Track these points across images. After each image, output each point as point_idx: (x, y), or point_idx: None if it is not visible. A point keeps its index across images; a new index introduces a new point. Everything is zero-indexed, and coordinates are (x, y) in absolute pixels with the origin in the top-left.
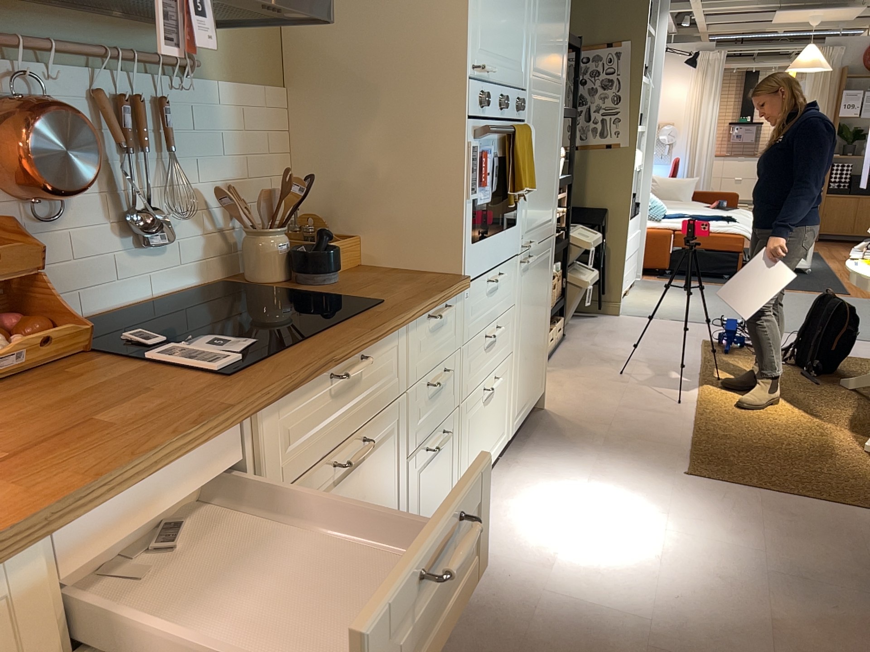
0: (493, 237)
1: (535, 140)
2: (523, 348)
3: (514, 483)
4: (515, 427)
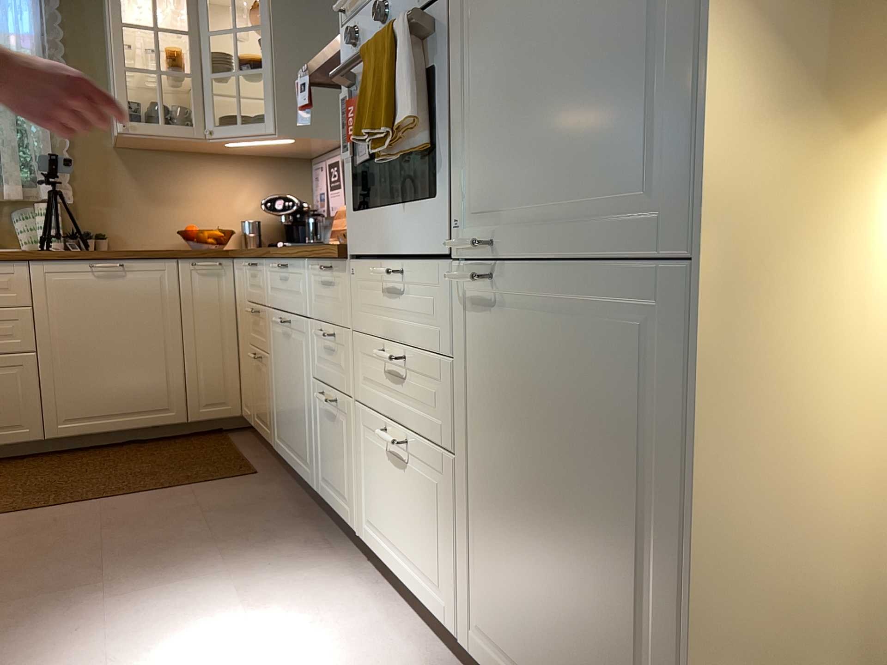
0: (385, 210)
1: (487, 2)
2: (491, 492)
3: (397, 661)
4: (479, 655)
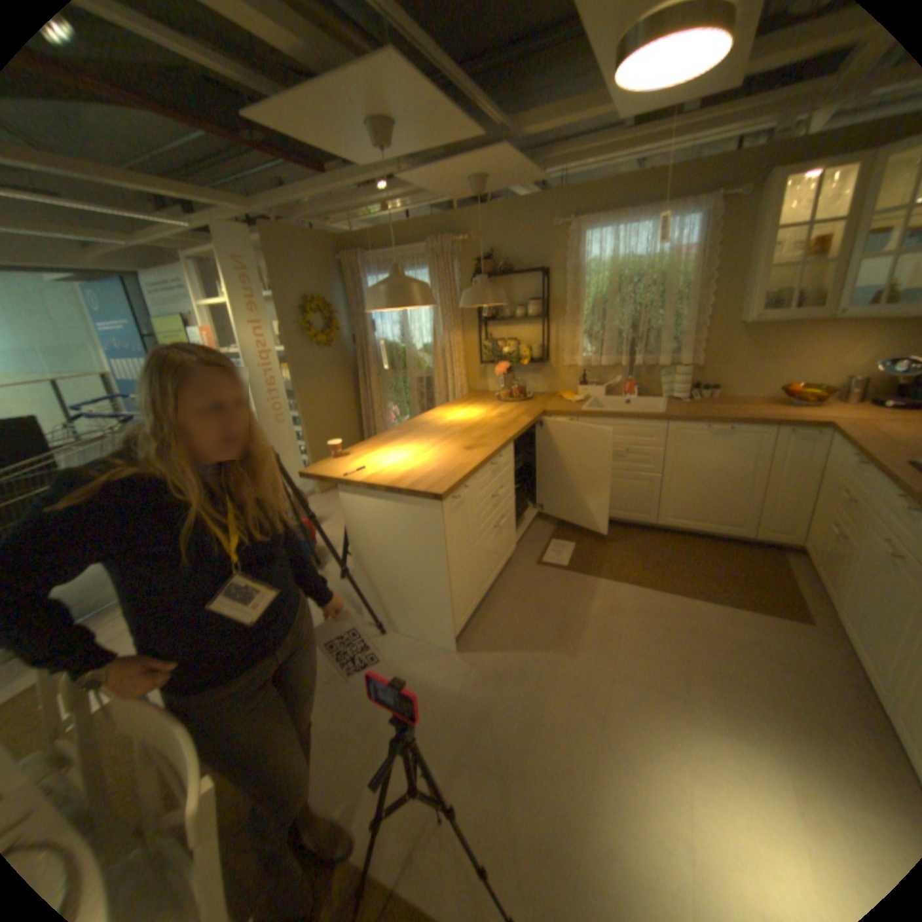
0: None
1: None
2: None
3: None
4: None
